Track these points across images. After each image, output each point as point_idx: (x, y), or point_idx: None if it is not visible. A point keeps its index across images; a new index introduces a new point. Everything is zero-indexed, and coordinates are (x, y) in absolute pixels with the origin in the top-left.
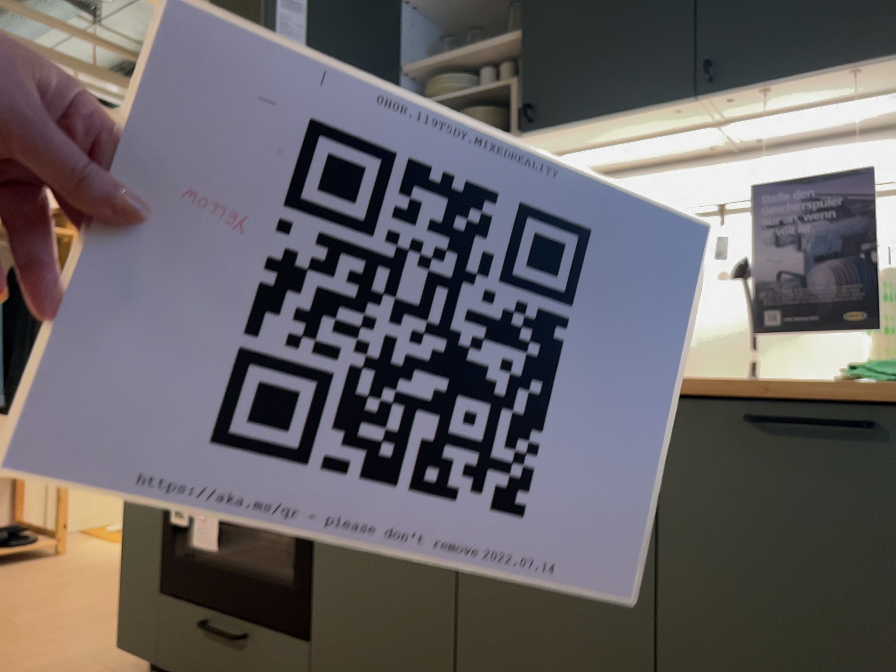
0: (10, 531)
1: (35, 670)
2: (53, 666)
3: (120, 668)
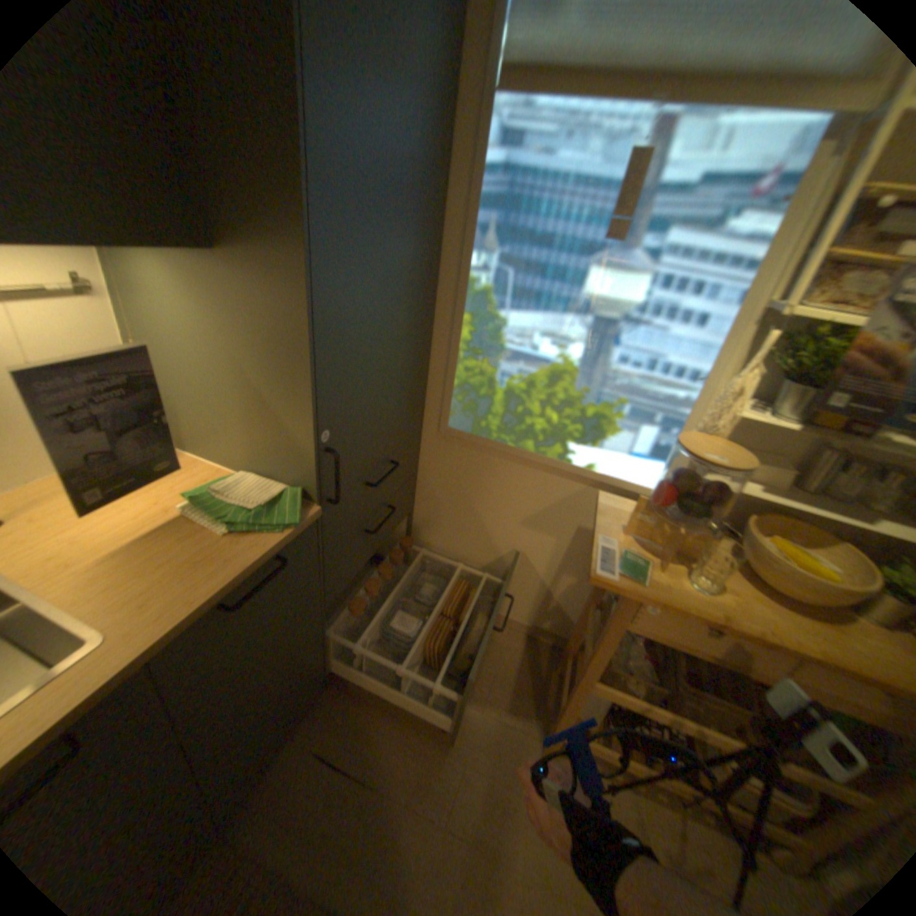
0: None
1: None
2: None
3: None
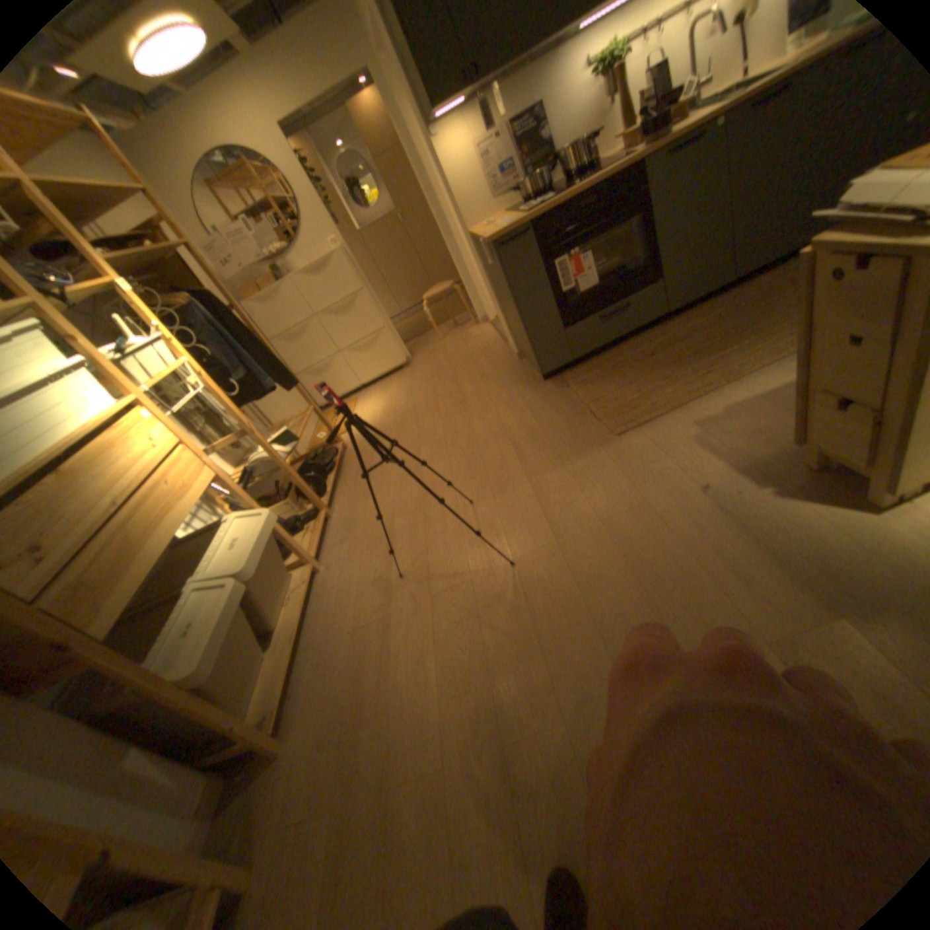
0: (323, 450)
1: (510, 413)
2: (510, 409)
3: (531, 389)
